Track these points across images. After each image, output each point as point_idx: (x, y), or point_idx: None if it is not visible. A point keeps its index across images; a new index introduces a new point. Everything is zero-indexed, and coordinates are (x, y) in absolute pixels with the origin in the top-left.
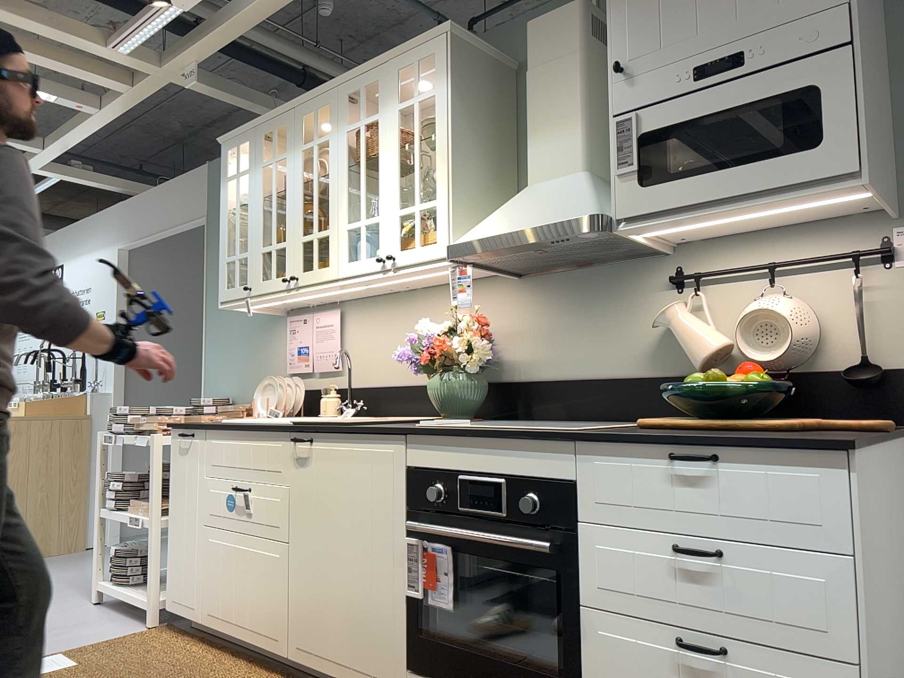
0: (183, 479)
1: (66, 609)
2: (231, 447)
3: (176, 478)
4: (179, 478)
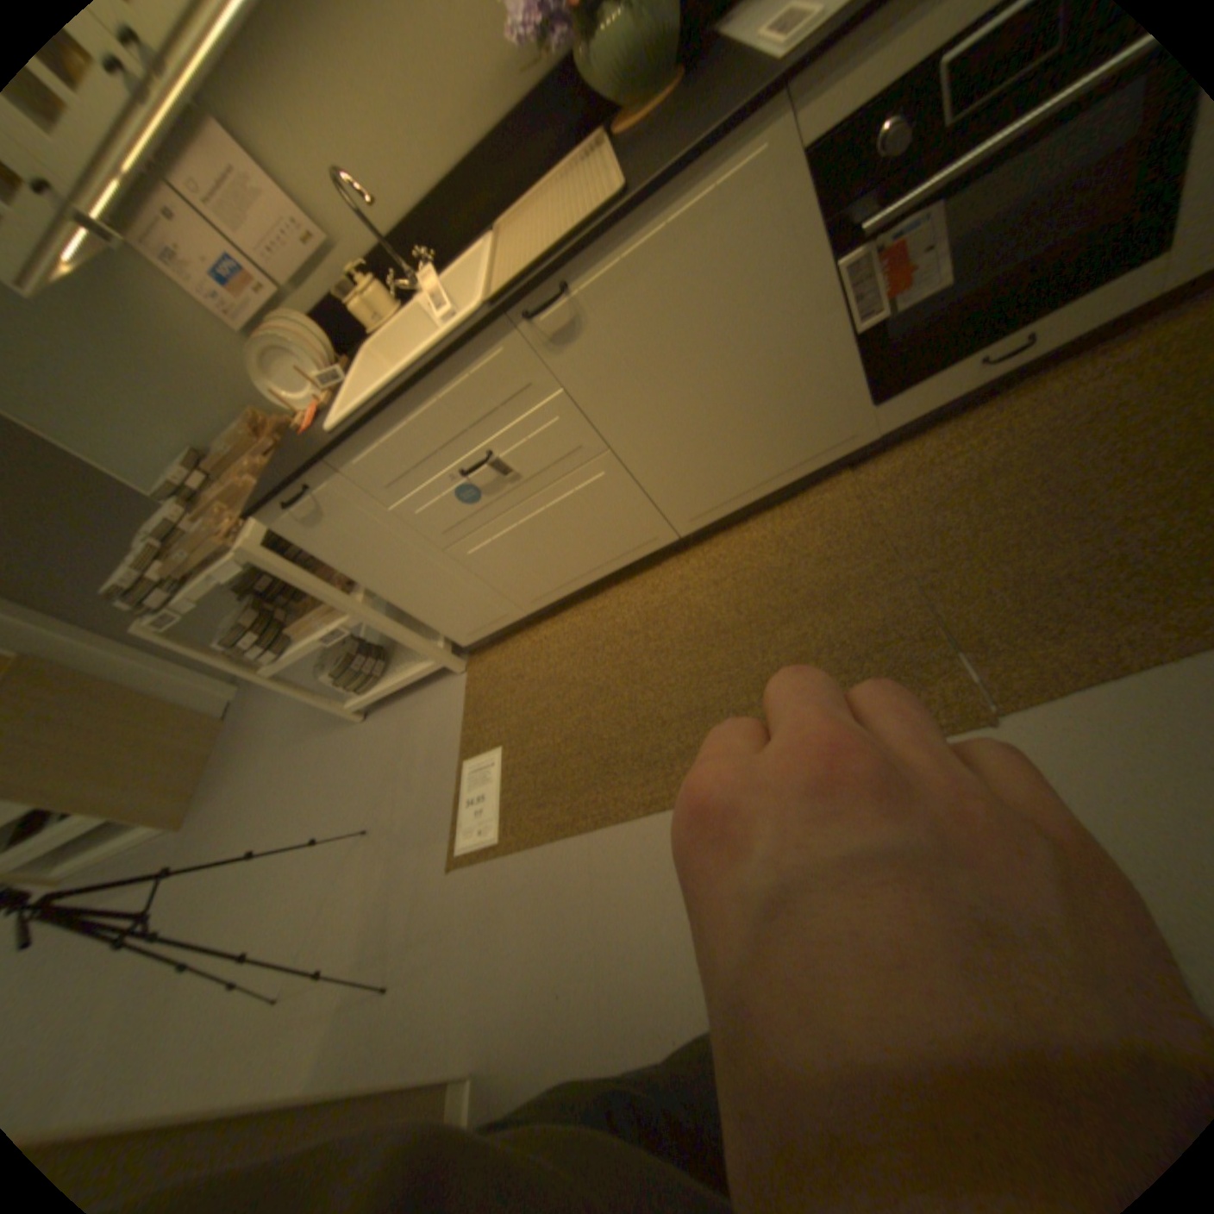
0: (354, 543)
1: (354, 748)
2: (403, 436)
3: (338, 553)
4: (346, 548)
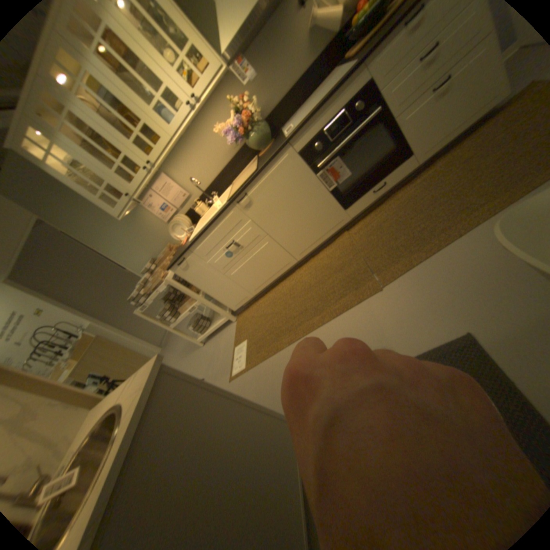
0: (198, 274)
1: (201, 354)
2: (210, 238)
3: (194, 278)
4: (196, 276)
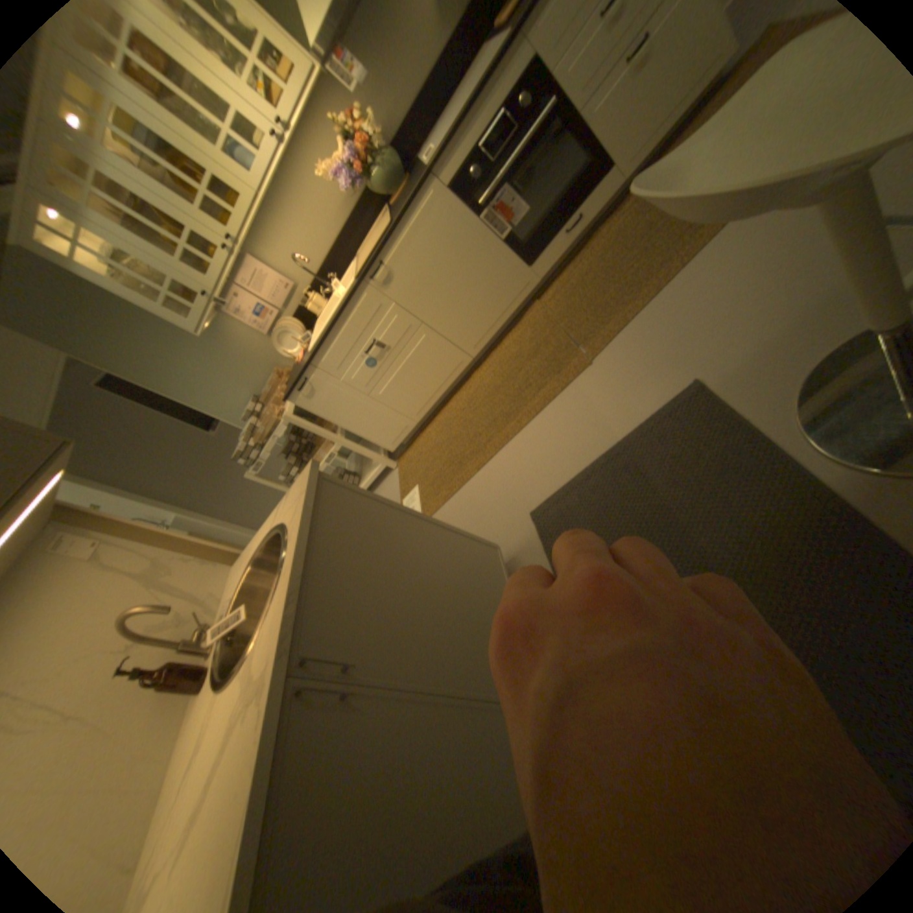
0: (330, 401)
1: None
2: (339, 342)
3: (325, 408)
4: (328, 405)
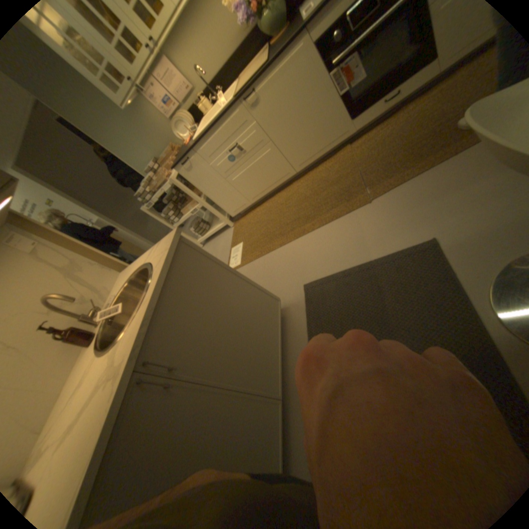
0: (200, 177)
1: None
2: (213, 139)
3: (196, 180)
4: (198, 179)
